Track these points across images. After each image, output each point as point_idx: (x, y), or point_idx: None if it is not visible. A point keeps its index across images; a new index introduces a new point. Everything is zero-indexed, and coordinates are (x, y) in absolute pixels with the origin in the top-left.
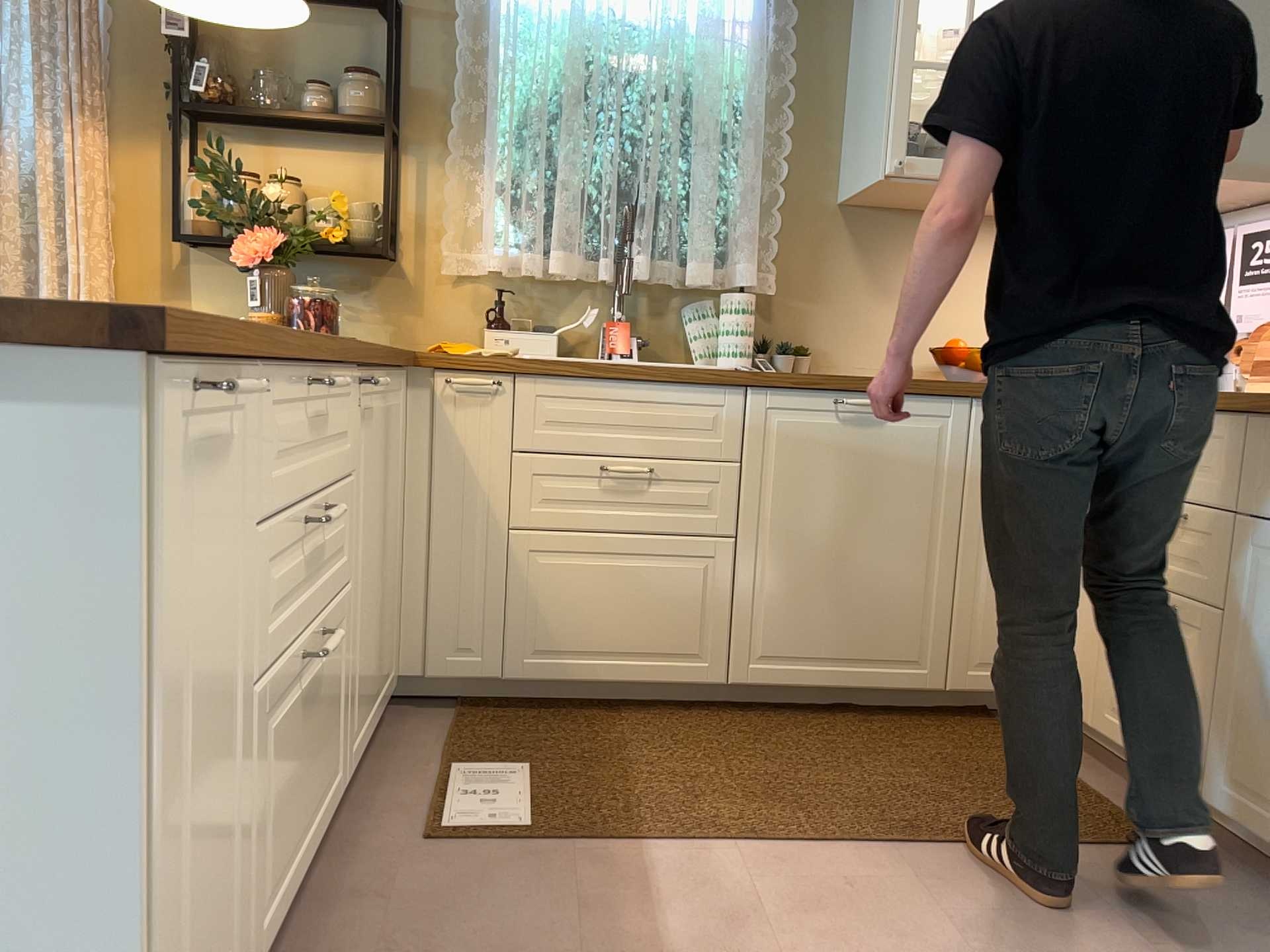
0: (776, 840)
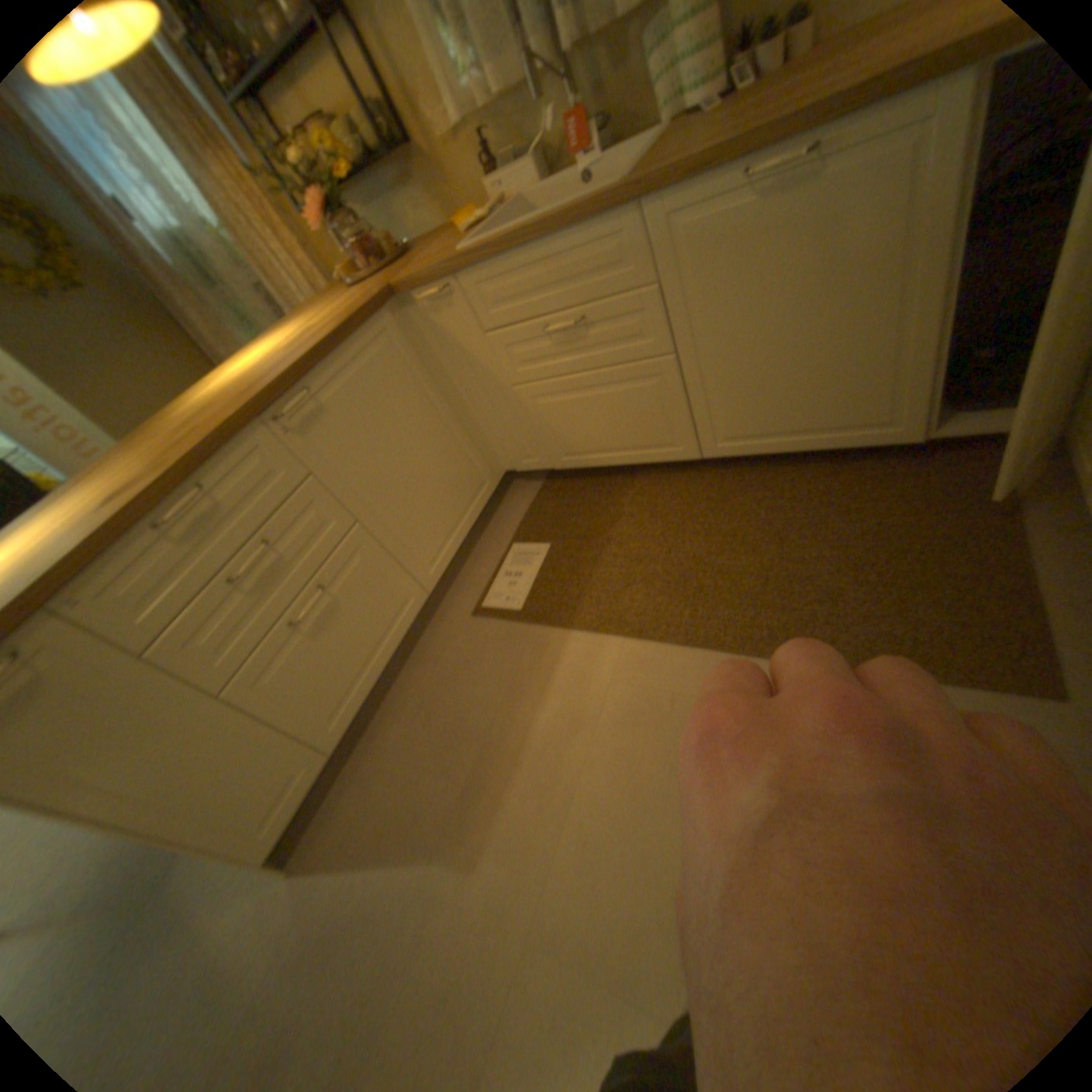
0: (656, 635)
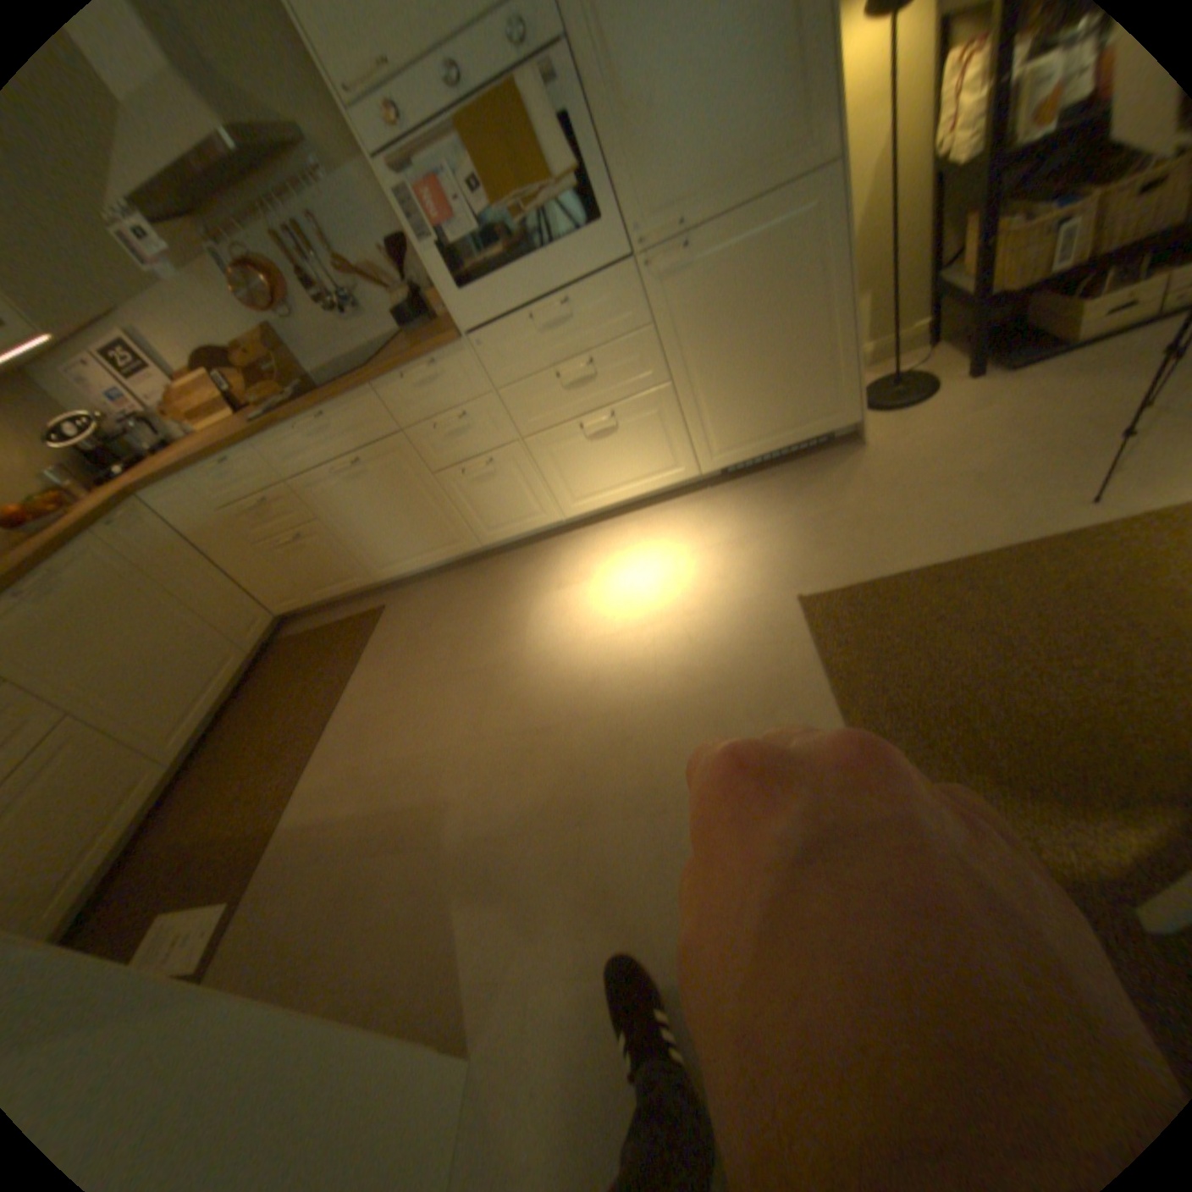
0: (308, 756)
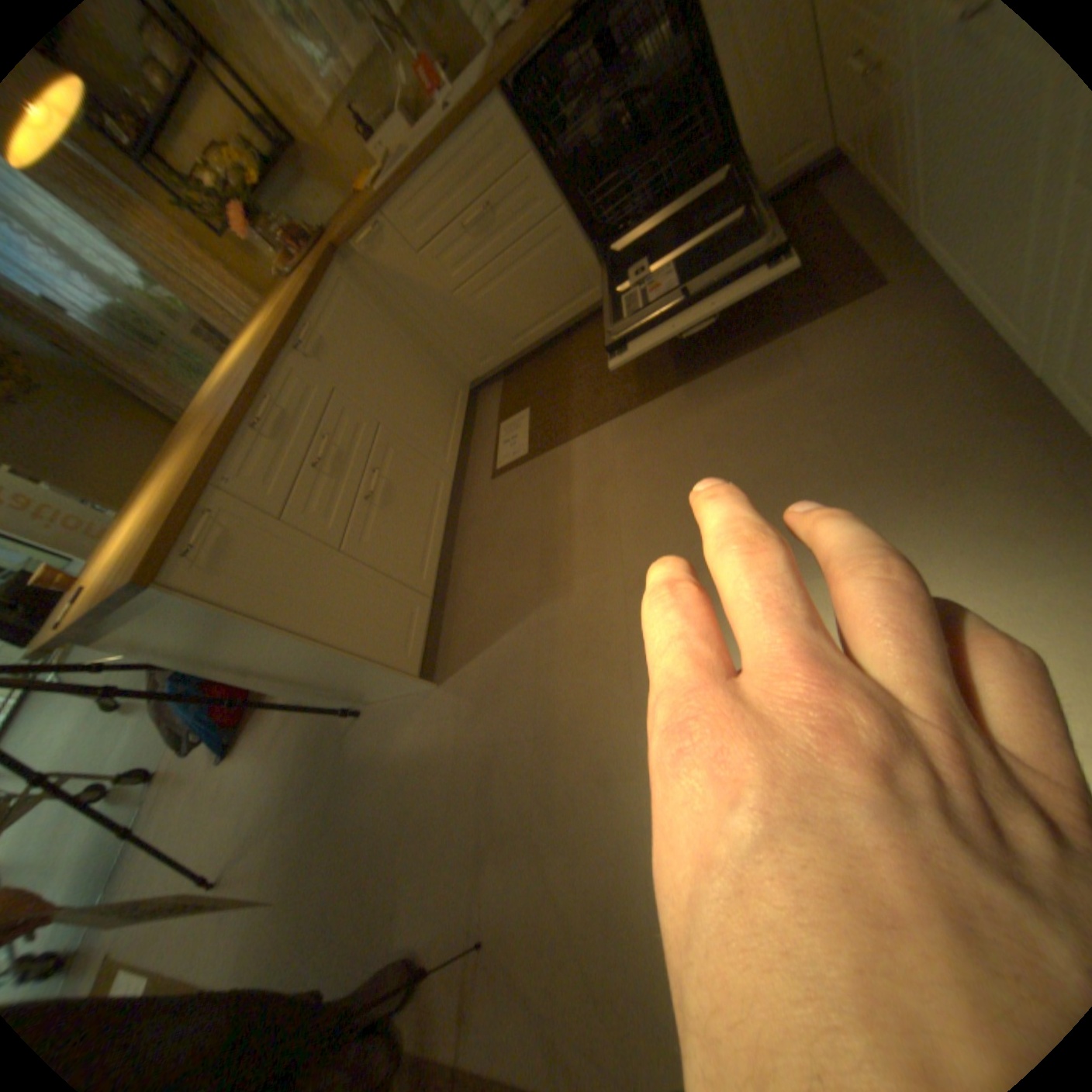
0: (633, 405)
